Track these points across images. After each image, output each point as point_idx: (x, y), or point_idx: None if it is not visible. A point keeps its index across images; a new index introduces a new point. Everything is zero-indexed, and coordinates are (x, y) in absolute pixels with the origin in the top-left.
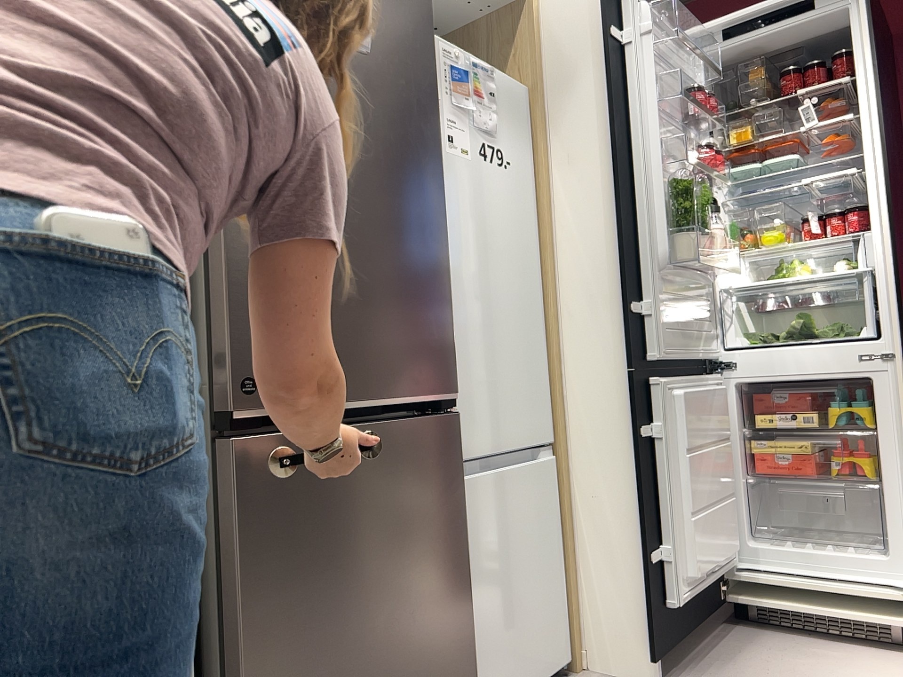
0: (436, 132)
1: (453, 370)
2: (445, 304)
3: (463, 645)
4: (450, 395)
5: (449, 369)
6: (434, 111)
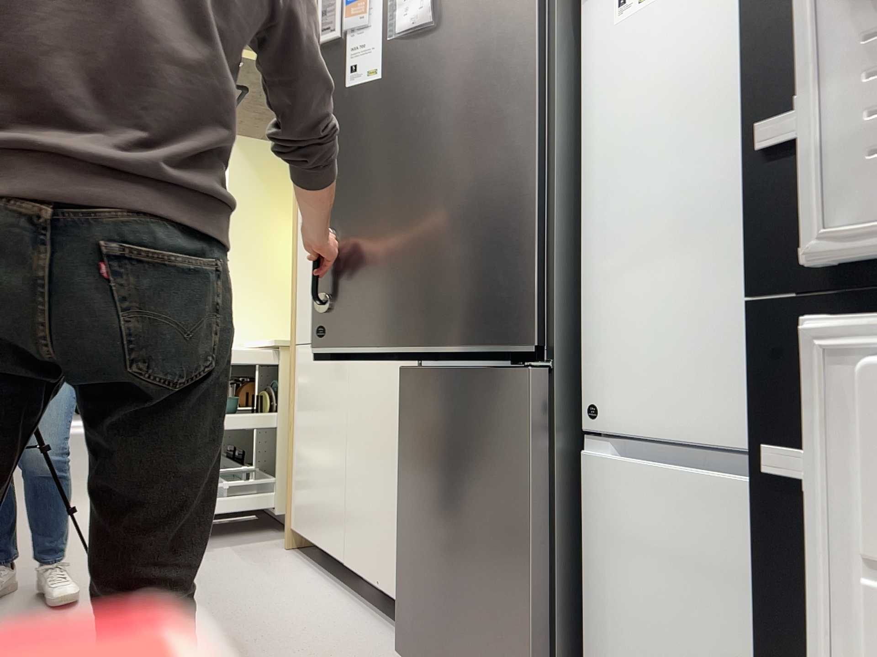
0: (525, 54)
1: (529, 321)
2: (524, 247)
3: (528, 628)
4: (525, 349)
5: (524, 321)
6: (526, 31)
